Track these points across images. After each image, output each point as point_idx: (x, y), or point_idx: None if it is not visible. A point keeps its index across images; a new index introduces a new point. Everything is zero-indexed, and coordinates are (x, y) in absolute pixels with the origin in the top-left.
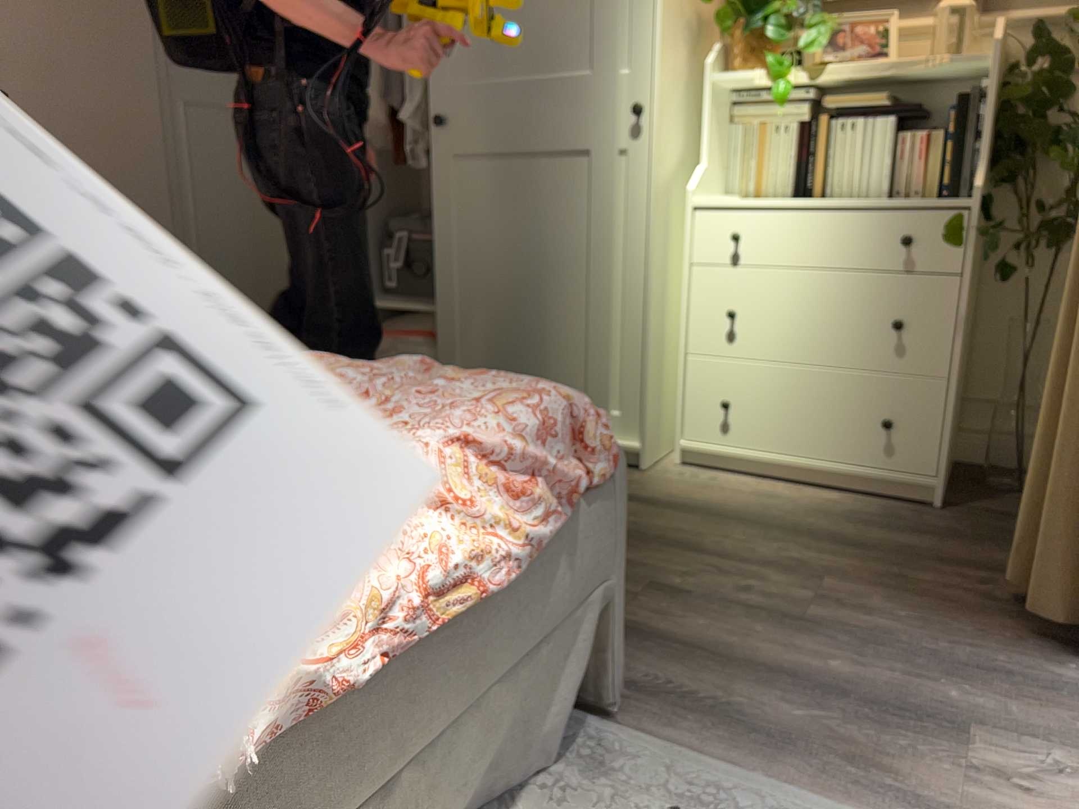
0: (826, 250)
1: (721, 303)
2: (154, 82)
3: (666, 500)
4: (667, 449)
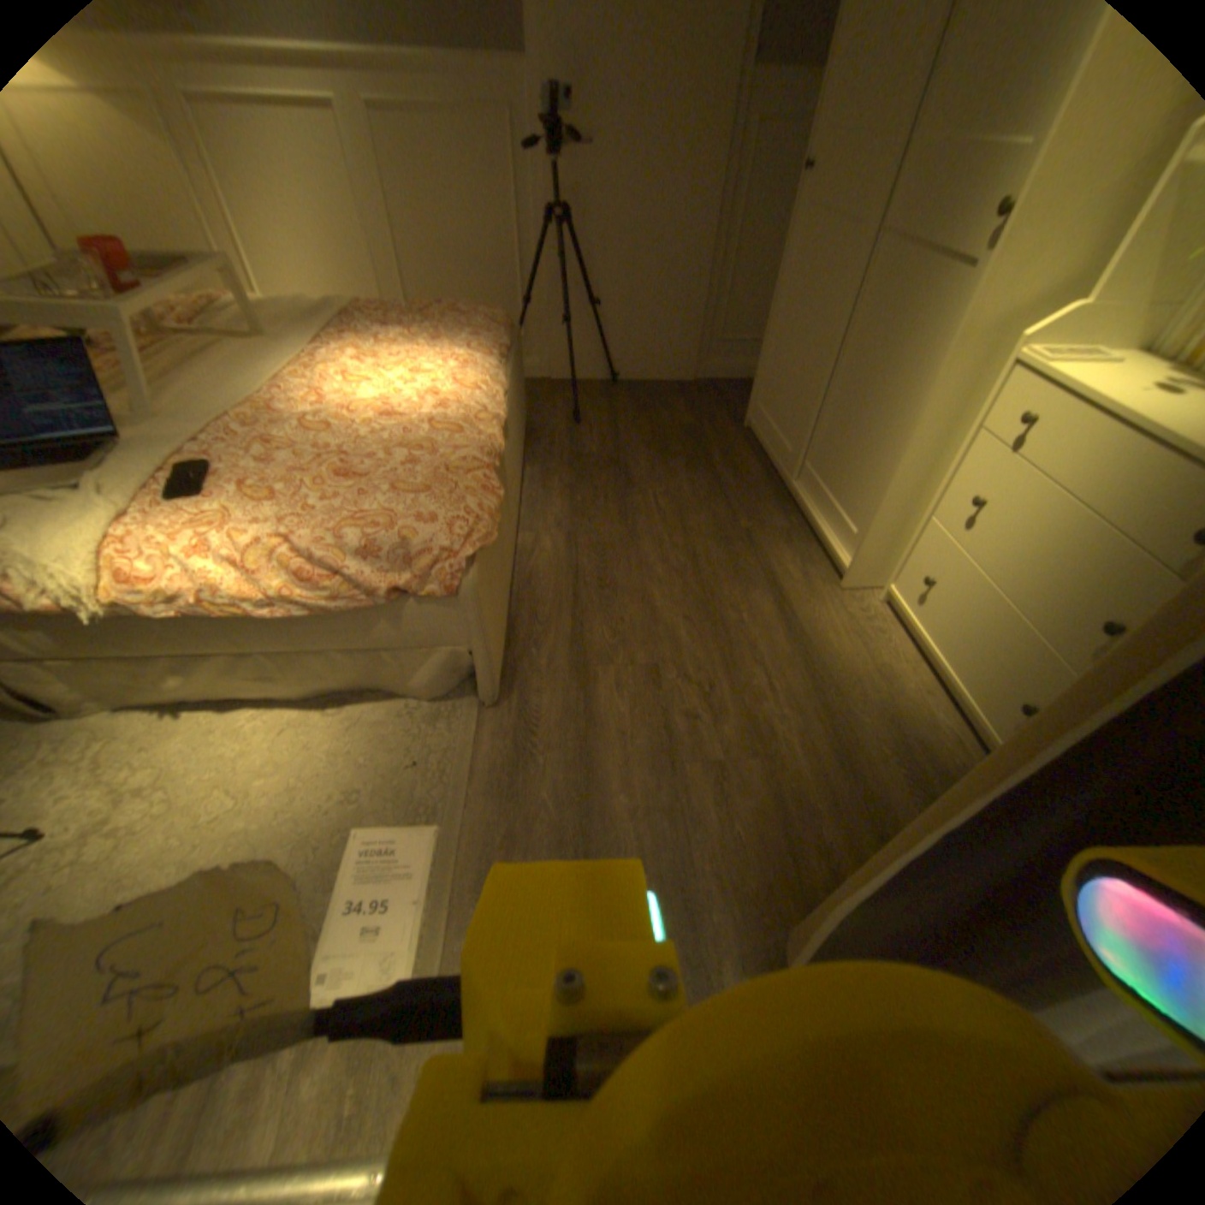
0: (1111, 486)
1: (983, 483)
2: (732, 97)
3: (807, 619)
4: (895, 581)
